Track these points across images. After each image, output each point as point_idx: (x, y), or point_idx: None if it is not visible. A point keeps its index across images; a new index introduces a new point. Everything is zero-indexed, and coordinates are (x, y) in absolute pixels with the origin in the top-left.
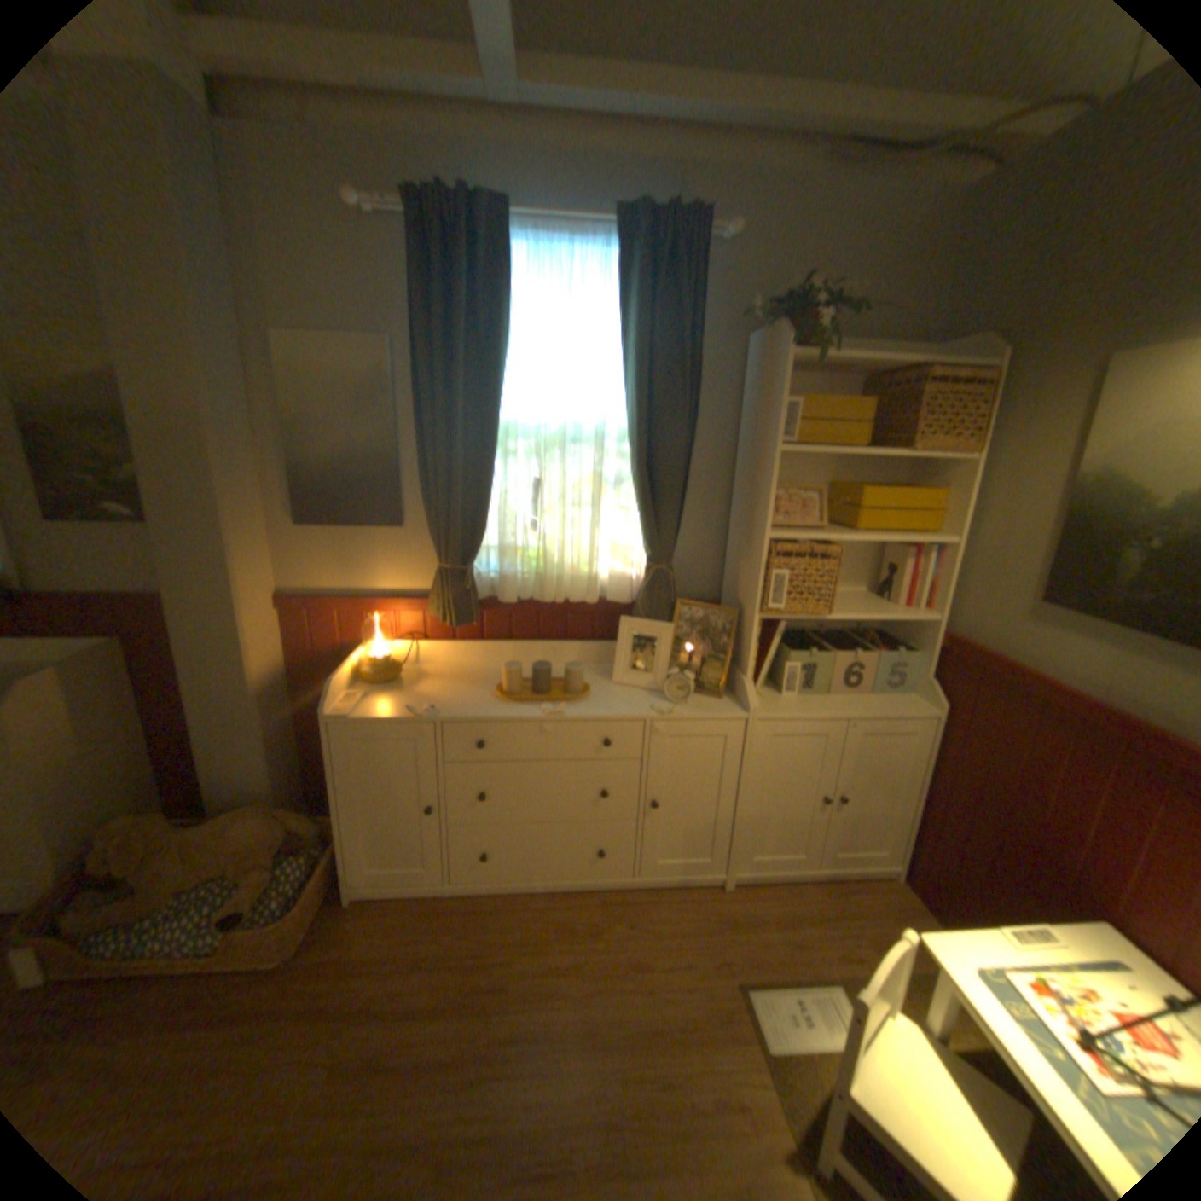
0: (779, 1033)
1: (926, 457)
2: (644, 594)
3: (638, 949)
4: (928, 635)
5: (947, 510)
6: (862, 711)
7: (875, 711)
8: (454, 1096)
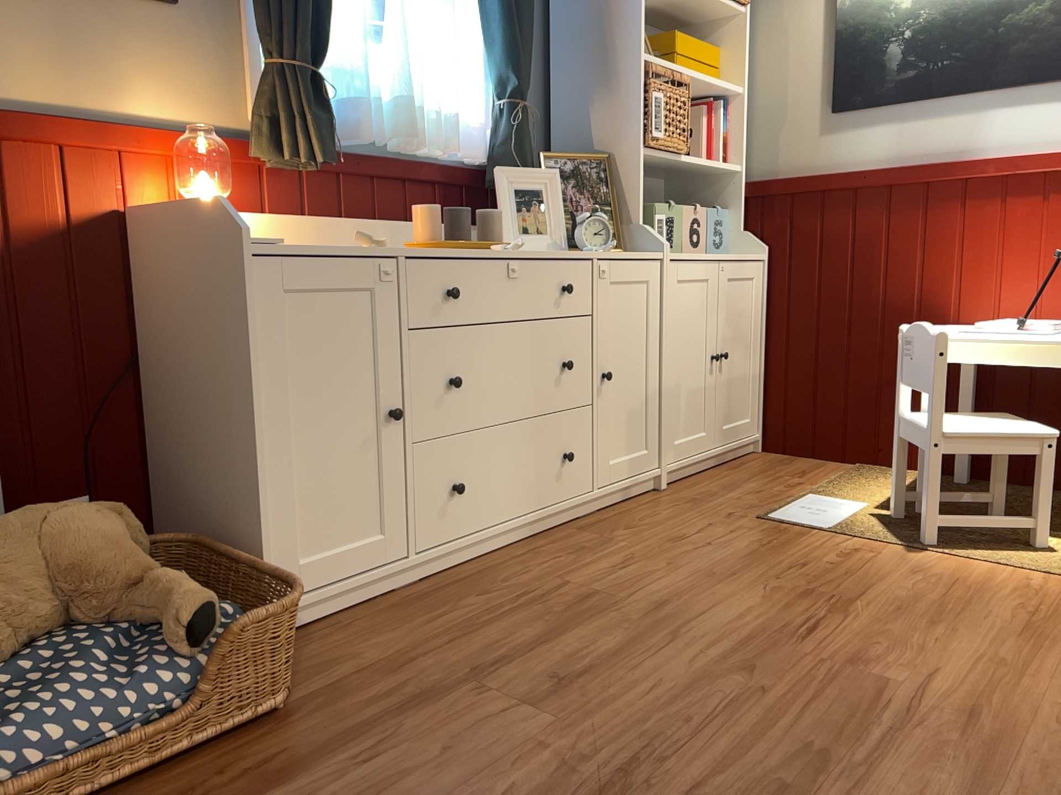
0: (813, 519)
1: (699, 17)
2: (515, 138)
3: (655, 533)
4: (729, 191)
5: (721, 68)
6: (720, 255)
7: (726, 255)
8: (674, 645)
